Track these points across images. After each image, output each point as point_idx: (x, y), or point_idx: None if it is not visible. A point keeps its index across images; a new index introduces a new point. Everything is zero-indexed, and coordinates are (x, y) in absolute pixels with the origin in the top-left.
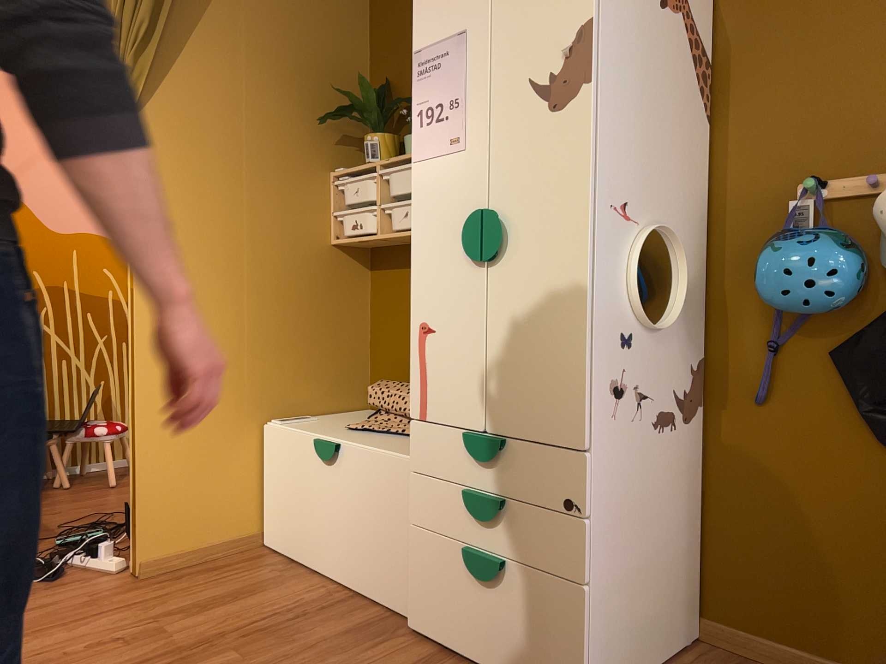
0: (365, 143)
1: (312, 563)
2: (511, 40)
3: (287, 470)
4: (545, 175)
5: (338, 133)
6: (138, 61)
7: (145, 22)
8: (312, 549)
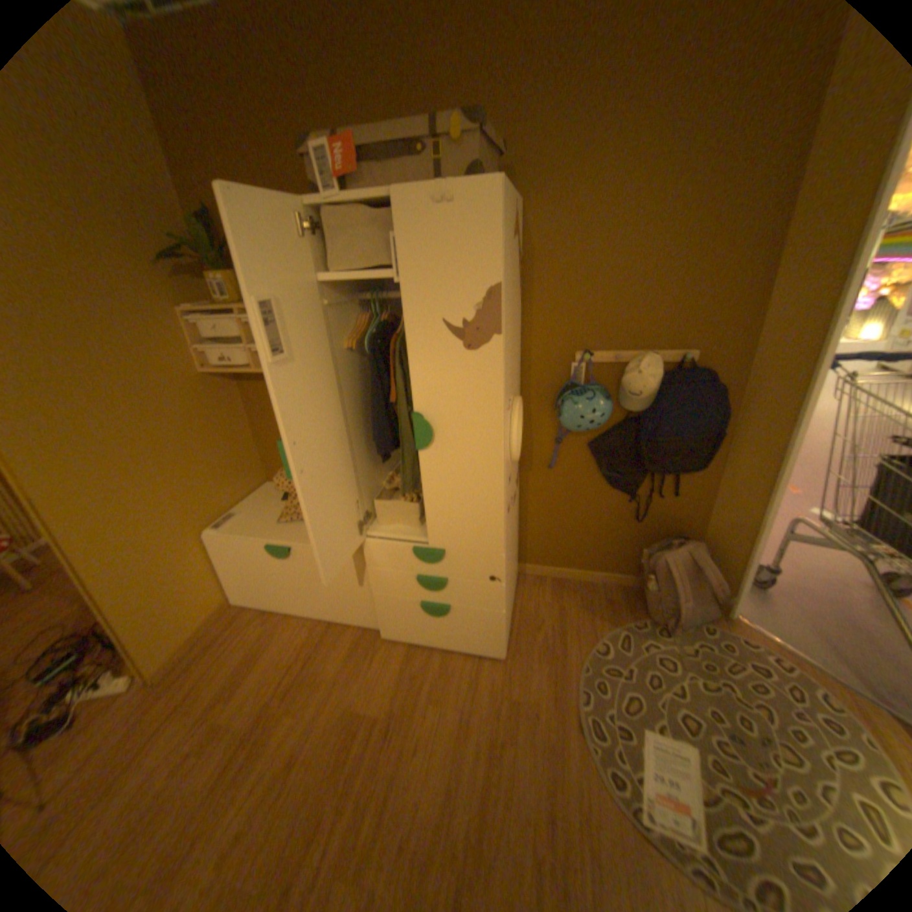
0: (204, 279)
1: (285, 612)
2: (420, 281)
3: (239, 564)
4: (463, 396)
5: (166, 266)
6: None
7: None
8: (282, 605)
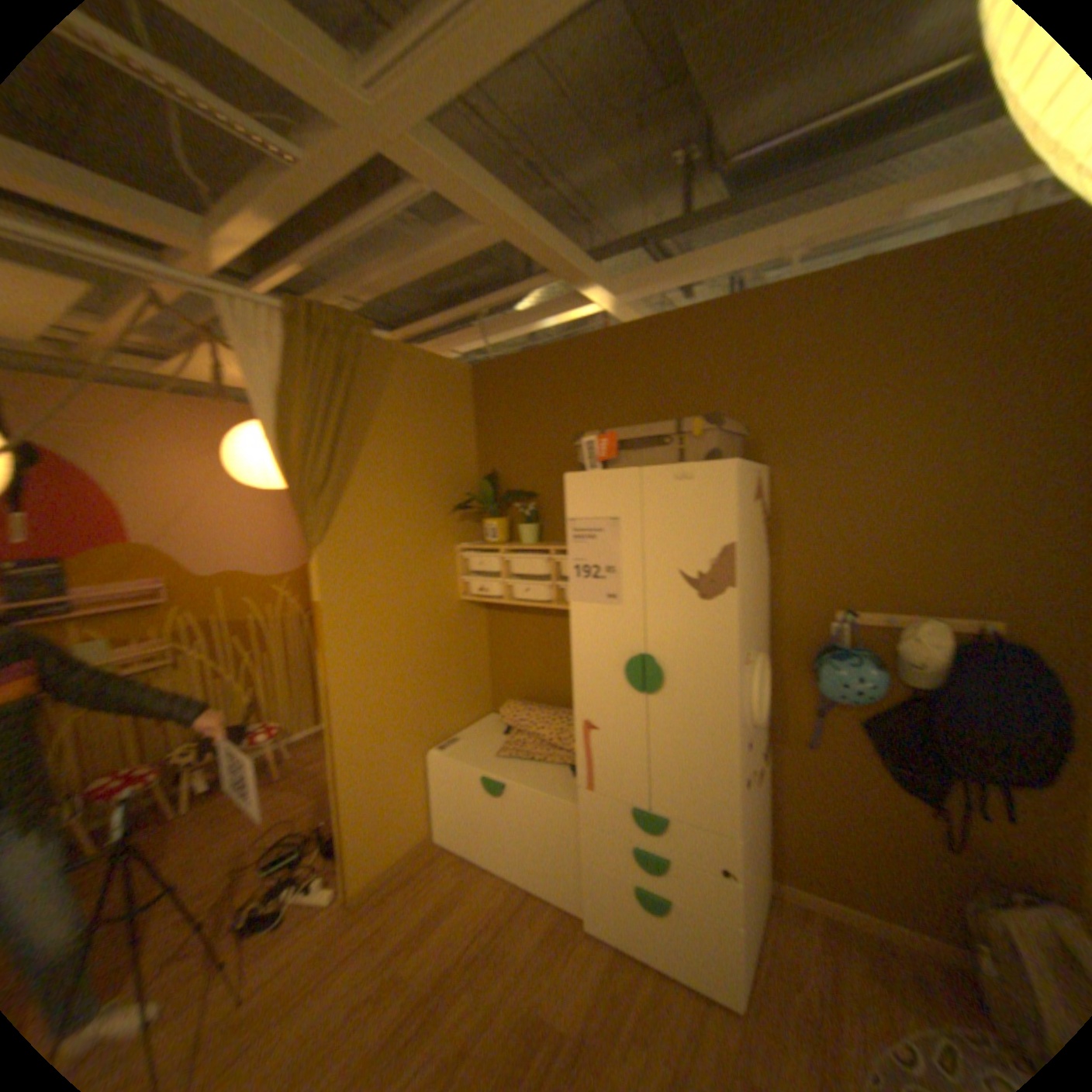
0: (482, 524)
1: (484, 865)
2: (660, 537)
3: (452, 793)
4: (695, 643)
5: (457, 514)
6: (313, 502)
7: (318, 472)
8: (483, 855)
